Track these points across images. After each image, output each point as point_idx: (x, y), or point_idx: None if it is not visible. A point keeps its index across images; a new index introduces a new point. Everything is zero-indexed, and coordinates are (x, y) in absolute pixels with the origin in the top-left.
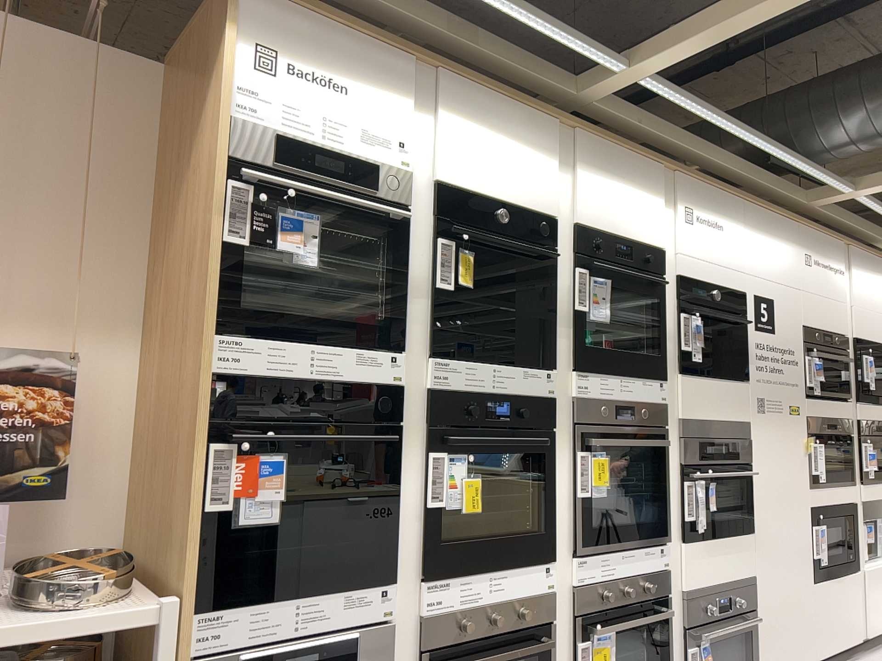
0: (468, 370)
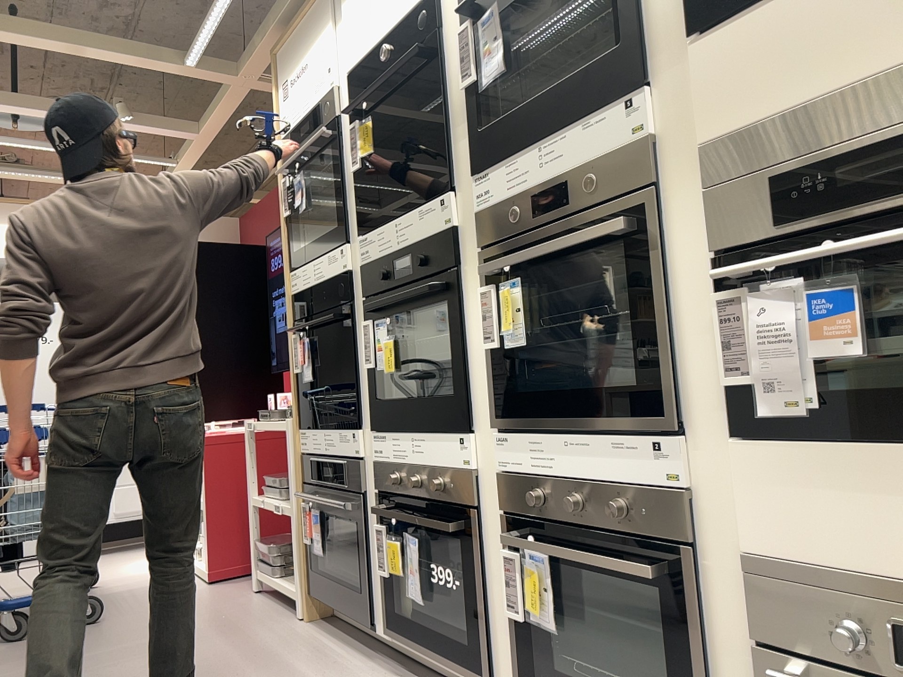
0: (378, 237)
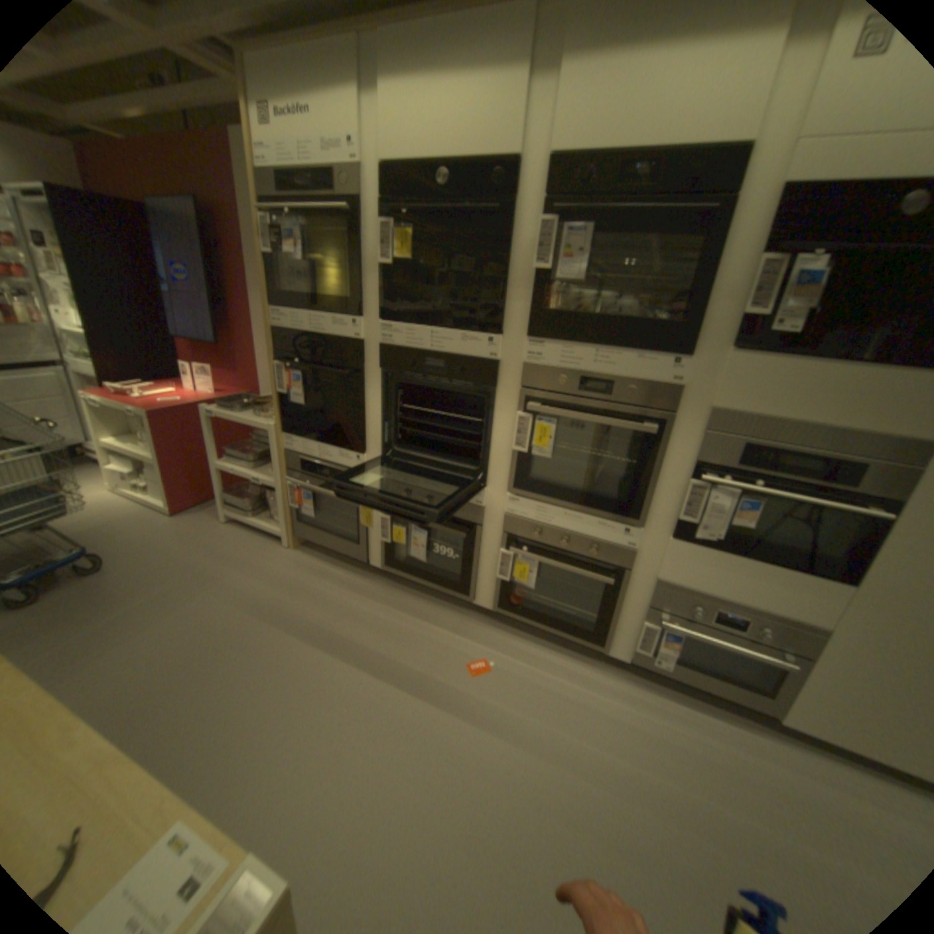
0: (408, 334)
